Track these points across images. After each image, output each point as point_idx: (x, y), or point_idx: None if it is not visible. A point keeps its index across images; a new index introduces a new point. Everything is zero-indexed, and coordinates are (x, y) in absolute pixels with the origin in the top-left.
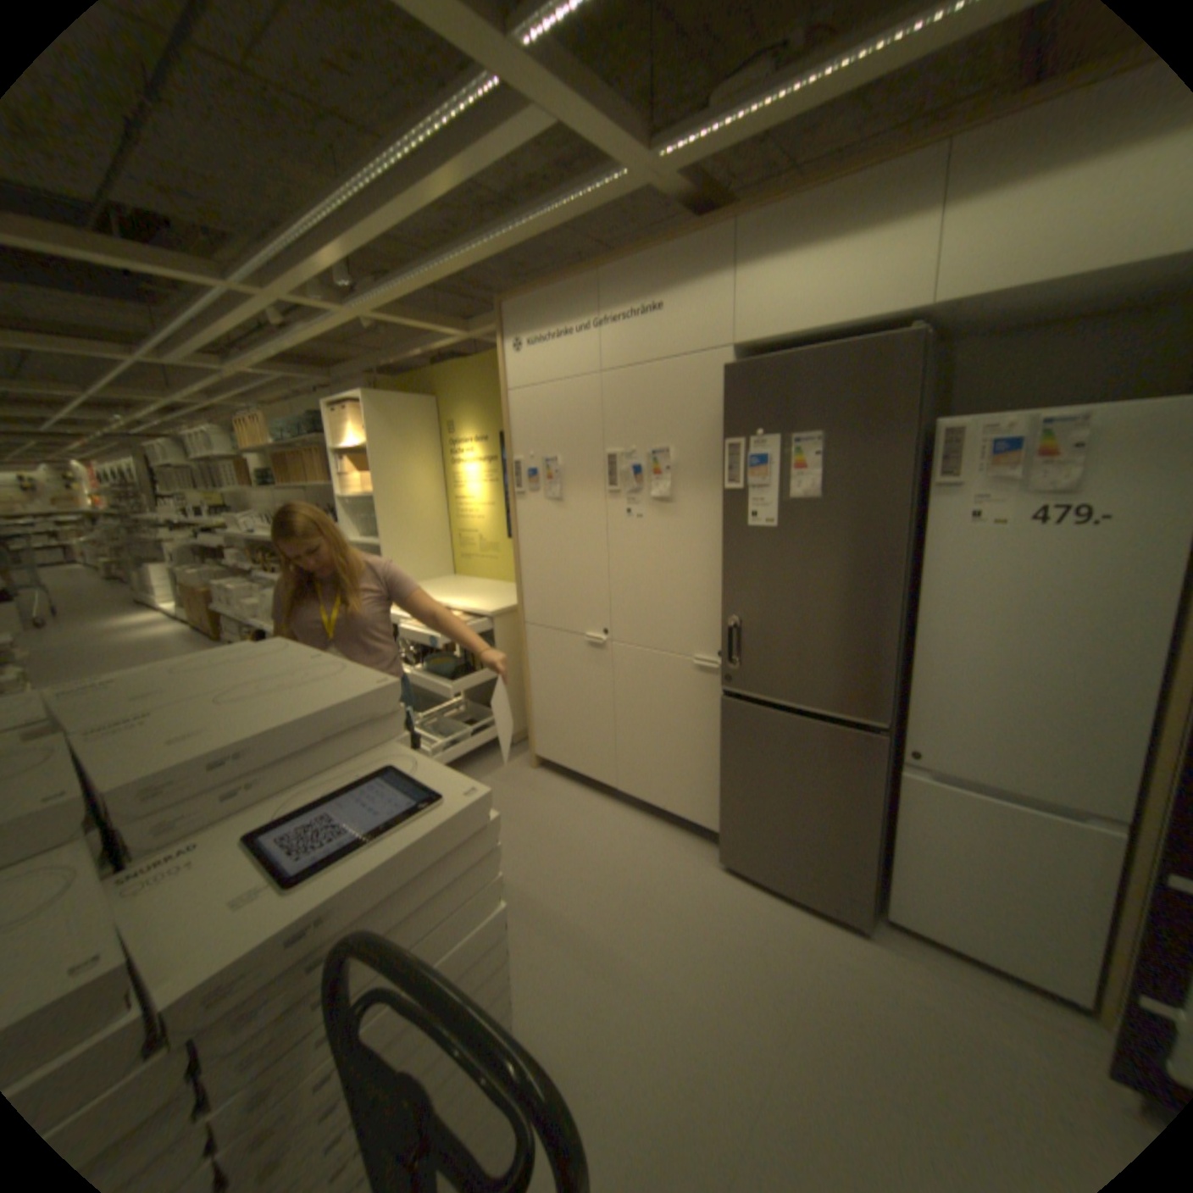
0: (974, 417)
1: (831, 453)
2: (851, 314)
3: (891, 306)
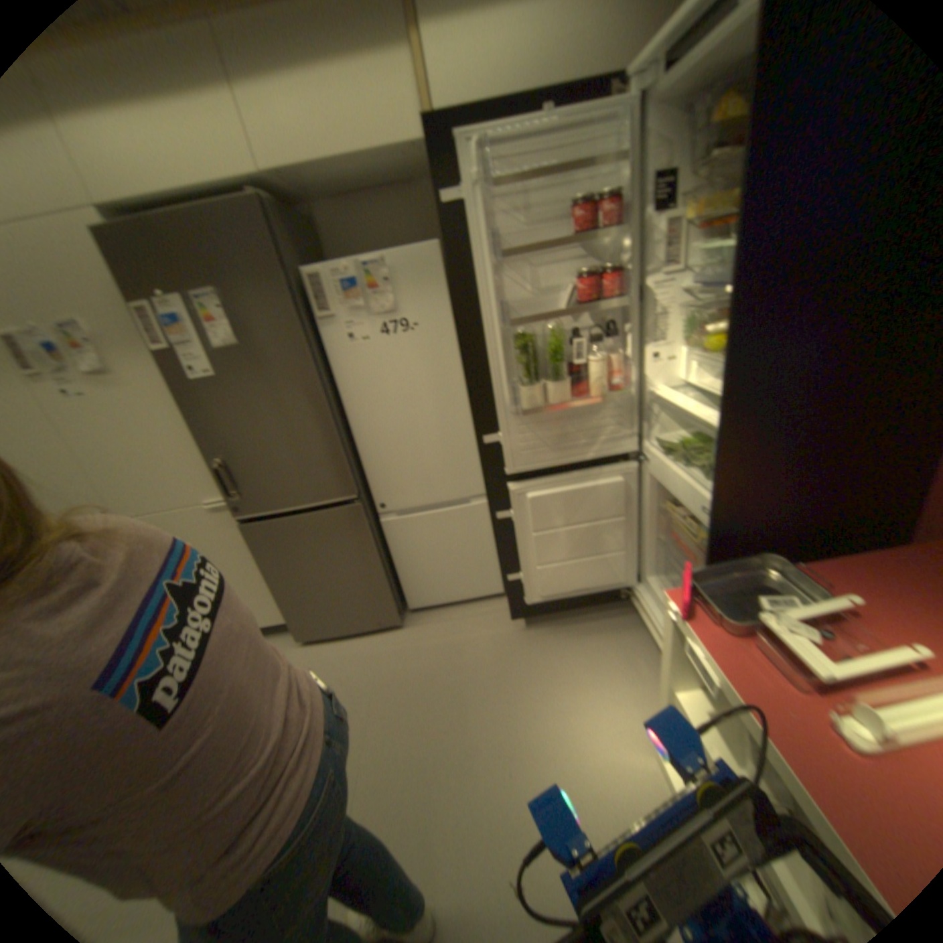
0: (318, 263)
1: (225, 303)
2: (190, 175)
3: (222, 170)
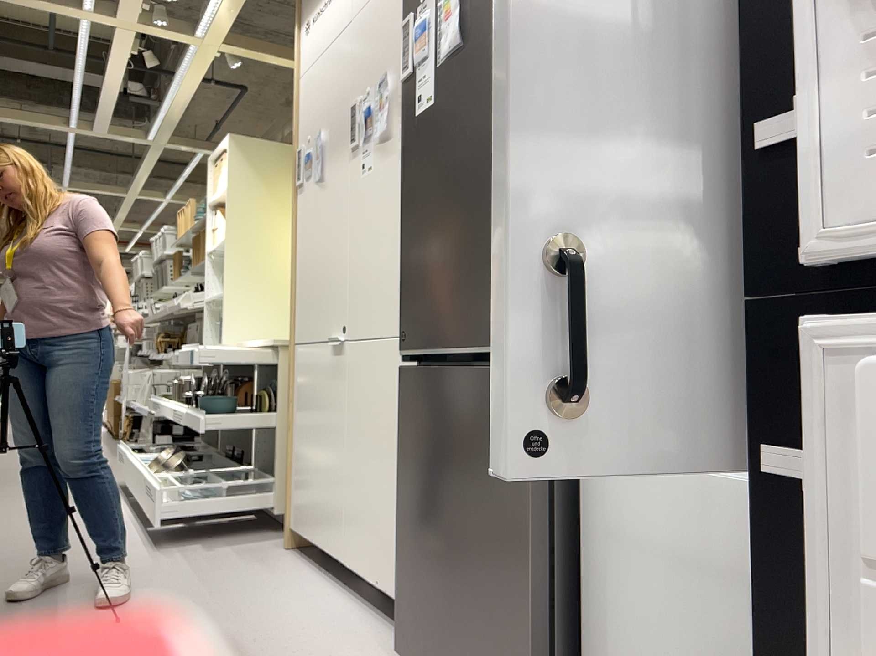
0: None
1: None
2: None
3: None
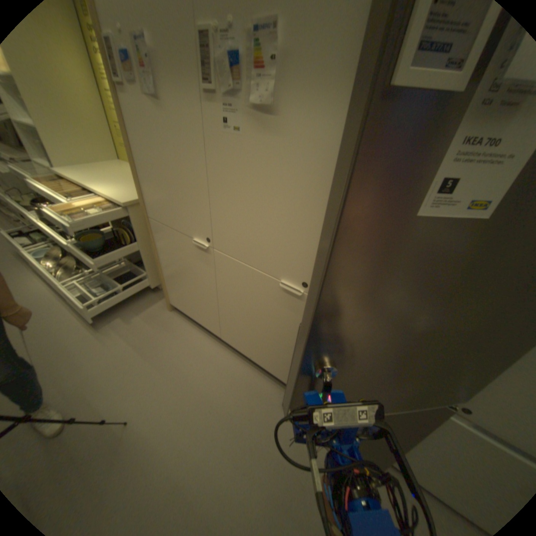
0: None
1: None
2: None
3: None
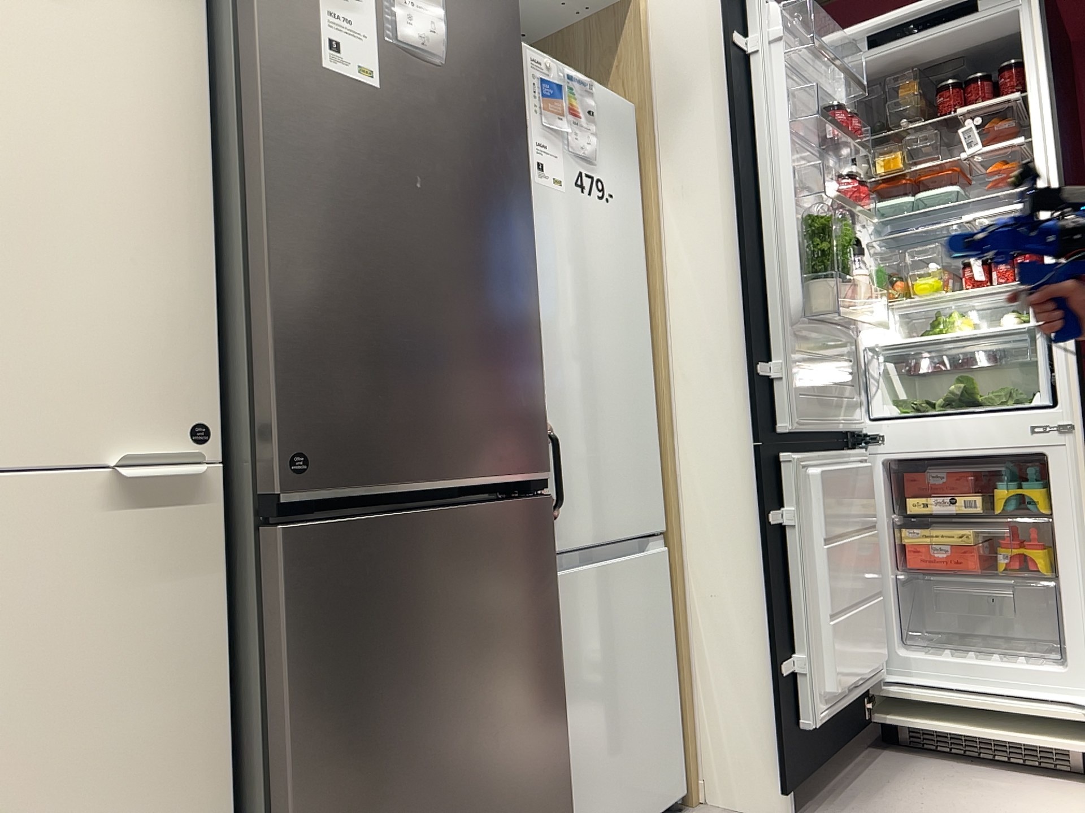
0: (522, 42)
1: None
2: None
3: None
